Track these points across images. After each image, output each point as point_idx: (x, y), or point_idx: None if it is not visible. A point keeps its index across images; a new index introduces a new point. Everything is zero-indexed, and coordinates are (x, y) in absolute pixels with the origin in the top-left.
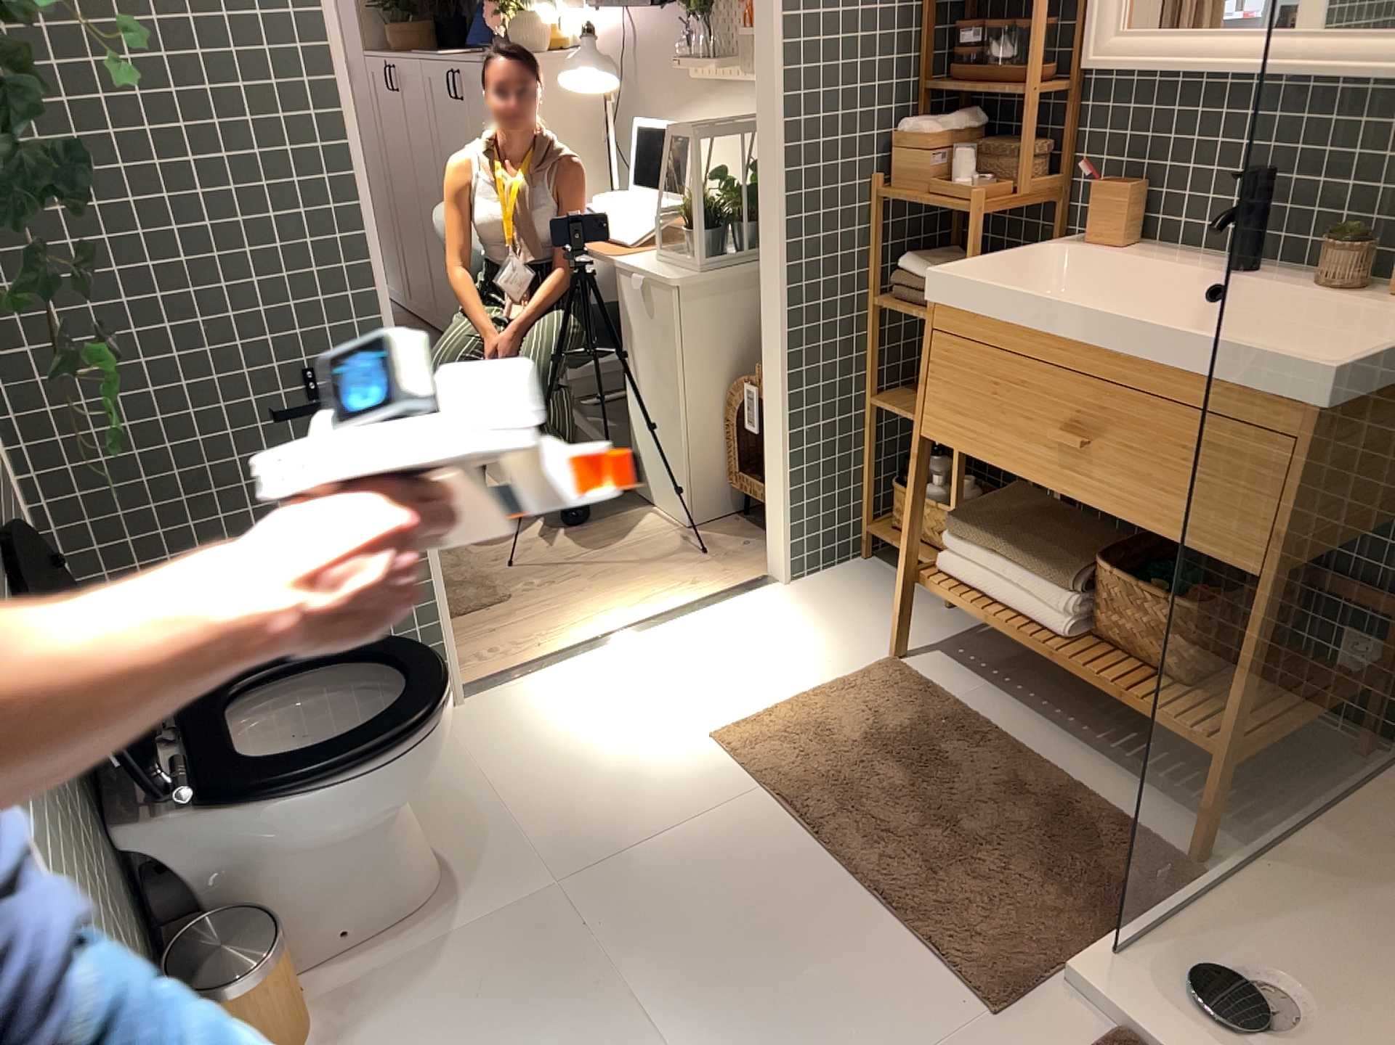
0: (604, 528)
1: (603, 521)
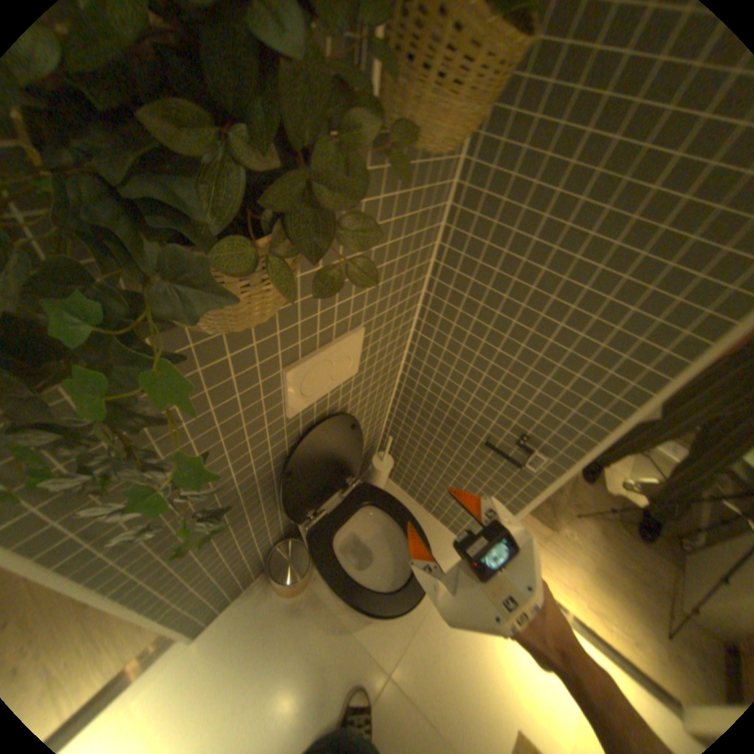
0: (643, 555)
1: (648, 551)
